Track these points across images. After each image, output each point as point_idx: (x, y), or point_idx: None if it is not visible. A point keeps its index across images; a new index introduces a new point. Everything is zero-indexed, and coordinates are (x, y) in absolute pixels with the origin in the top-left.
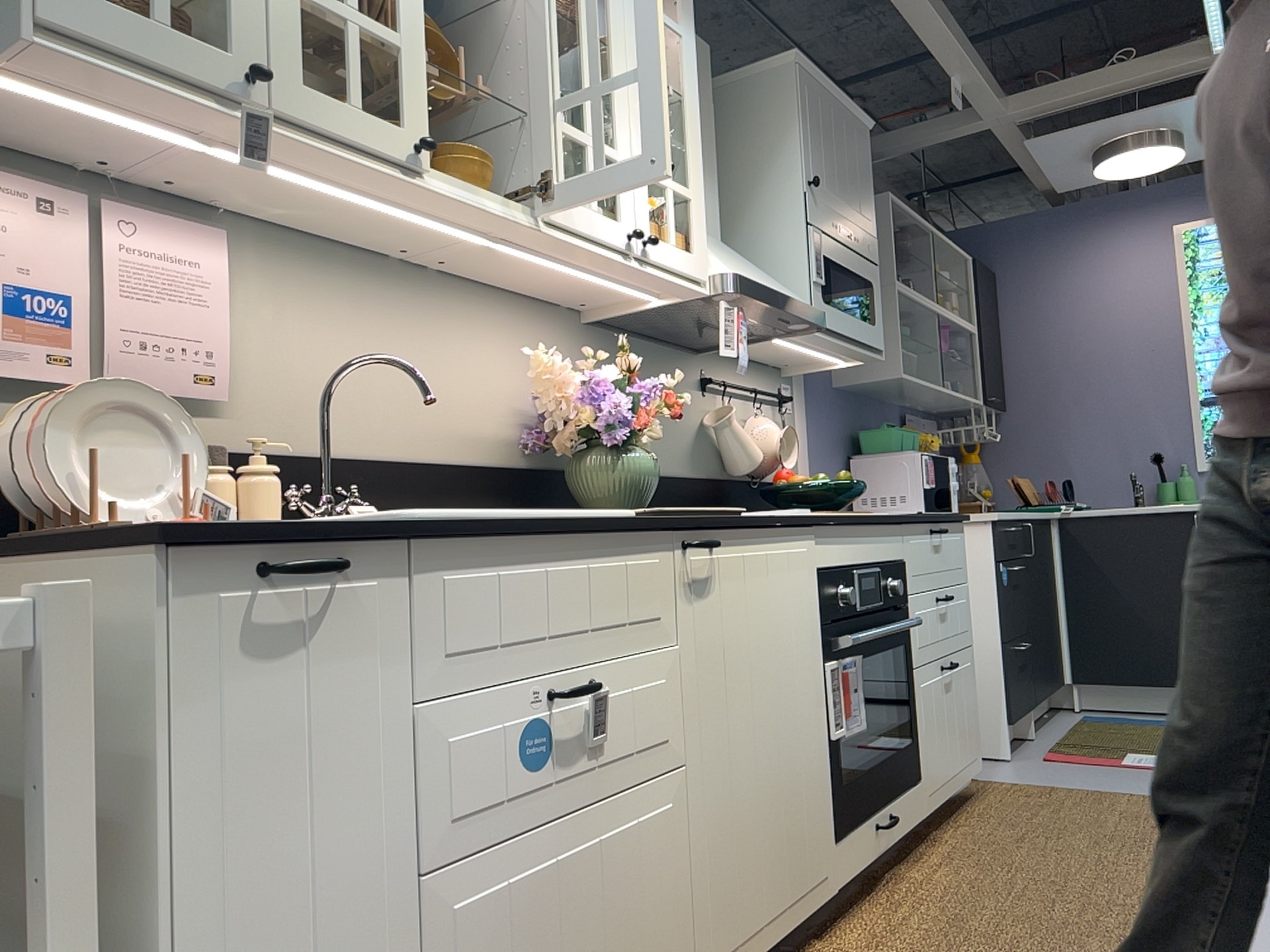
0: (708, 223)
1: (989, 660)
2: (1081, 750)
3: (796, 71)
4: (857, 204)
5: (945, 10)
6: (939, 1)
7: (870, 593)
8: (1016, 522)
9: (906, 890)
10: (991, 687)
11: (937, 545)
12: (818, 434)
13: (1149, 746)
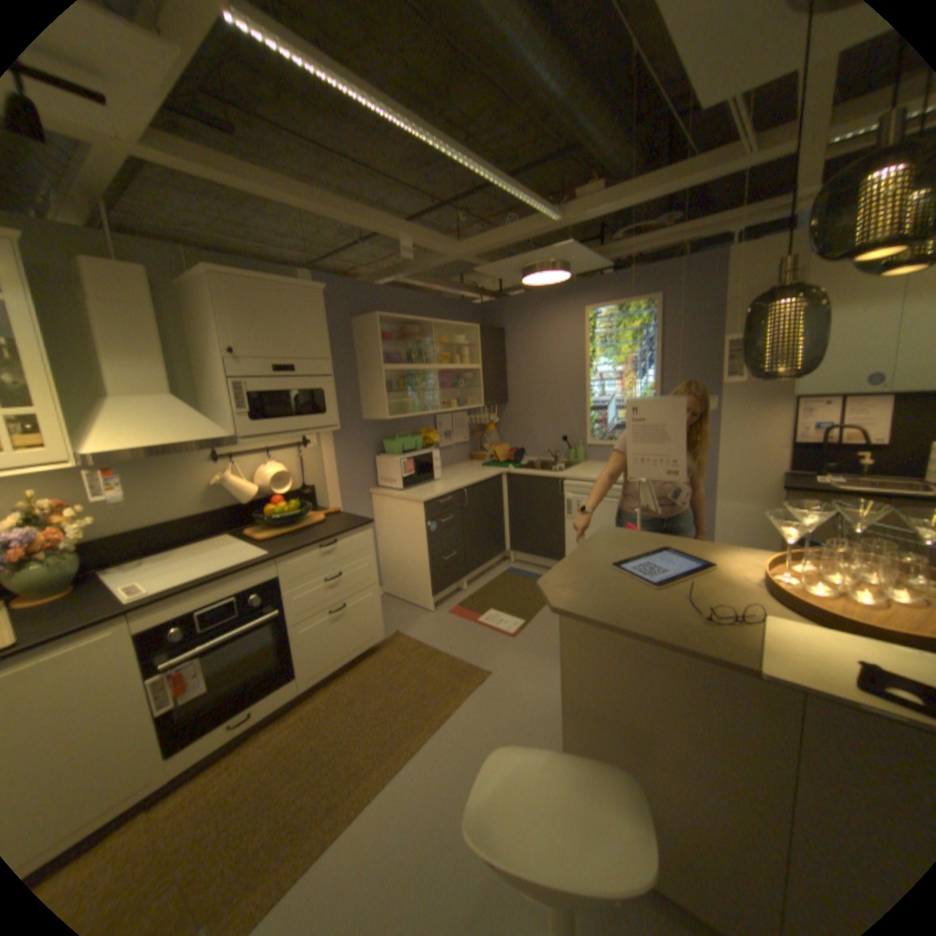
0: (146, 388)
1: (424, 567)
2: (473, 605)
3: (207, 276)
4: (300, 345)
5: (358, 205)
6: (347, 201)
7: (222, 615)
8: (453, 492)
9: (245, 755)
10: (425, 579)
11: (327, 551)
12: (343, 450)
13: (505, 605)
